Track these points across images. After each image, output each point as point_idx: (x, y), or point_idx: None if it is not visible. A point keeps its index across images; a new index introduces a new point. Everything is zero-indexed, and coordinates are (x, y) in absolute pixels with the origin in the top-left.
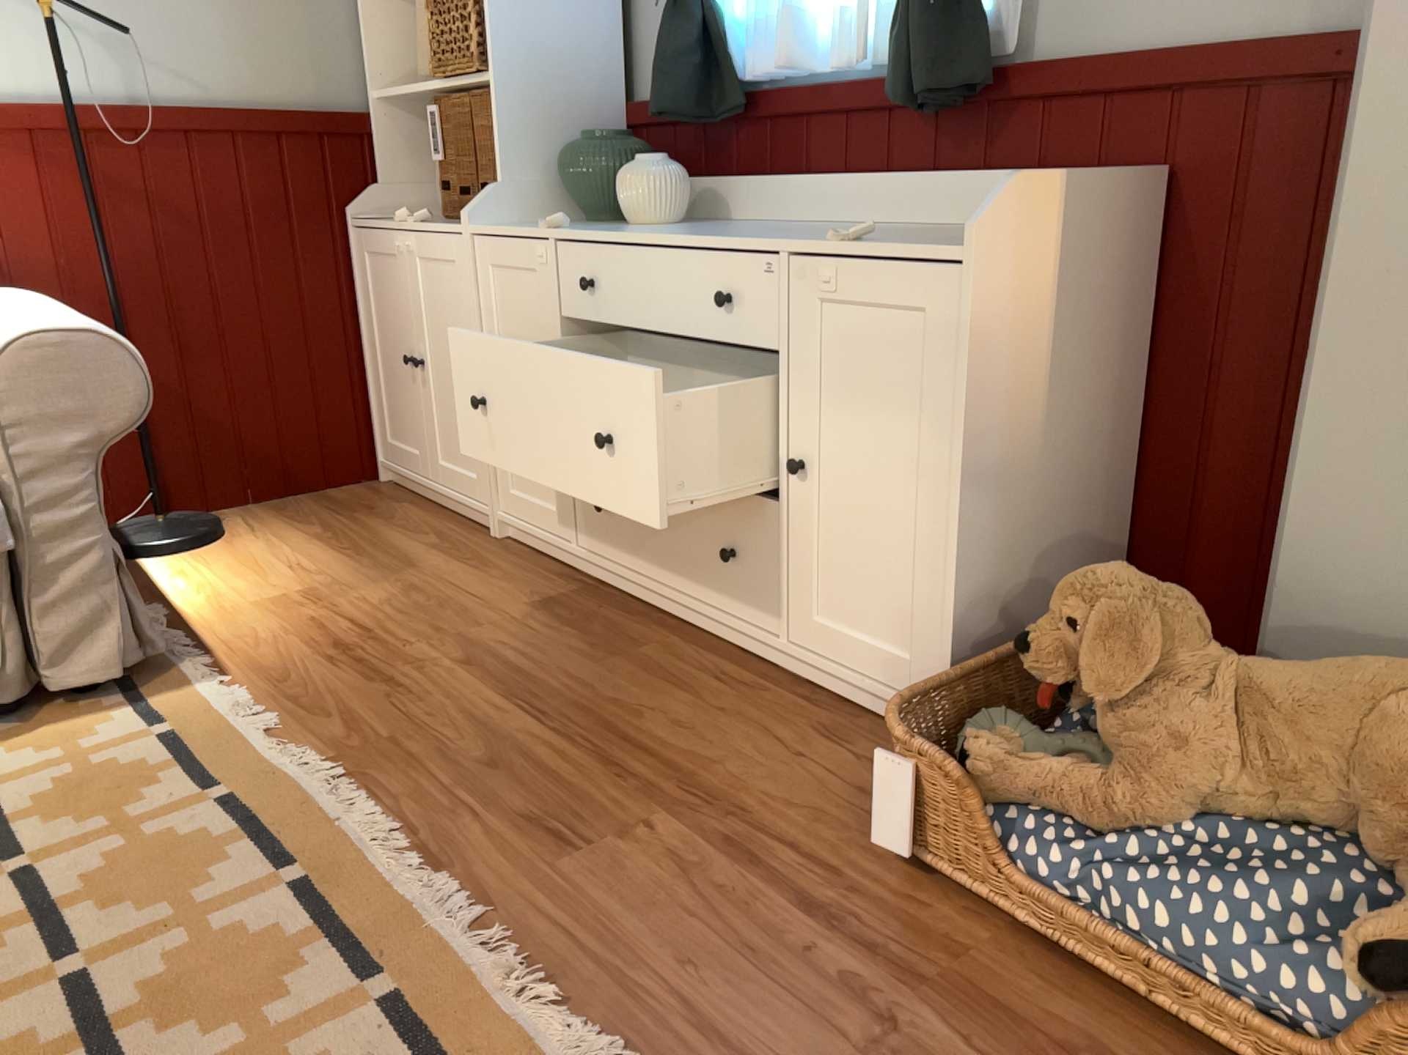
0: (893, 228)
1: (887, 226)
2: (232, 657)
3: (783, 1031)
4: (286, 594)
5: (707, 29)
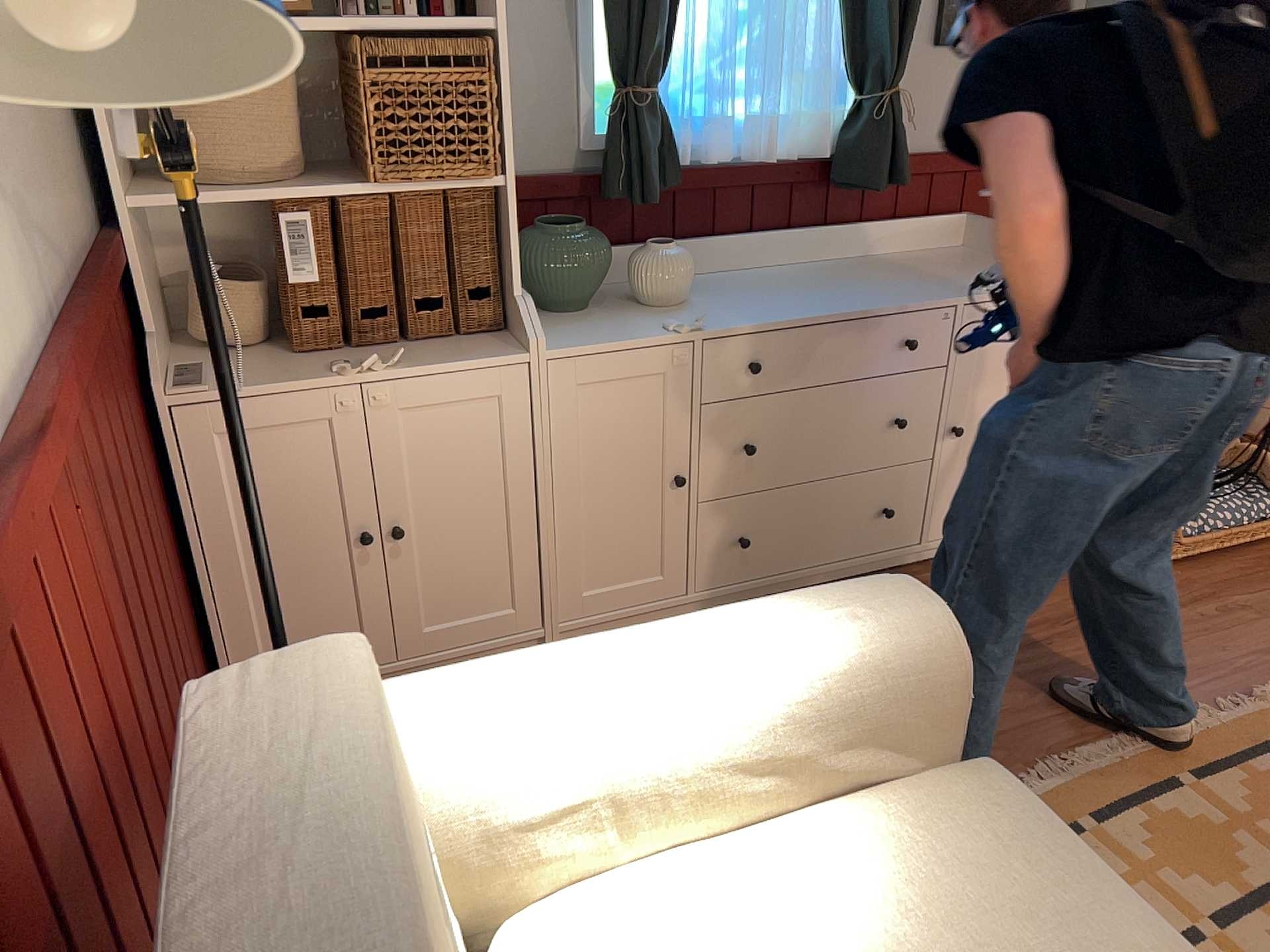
0: (837, 265)
1: (812, 262)
2: None
3: (1261, 635)
4: None
5: (665, 119)
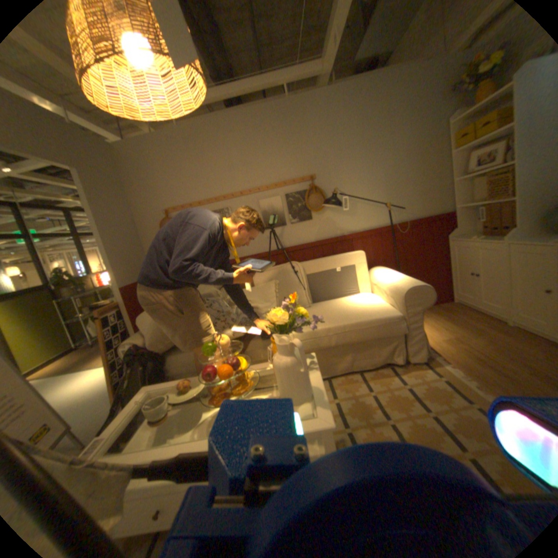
0: None
1: None
2: (447, 358)
3: None
4: (450, 339)
5: None
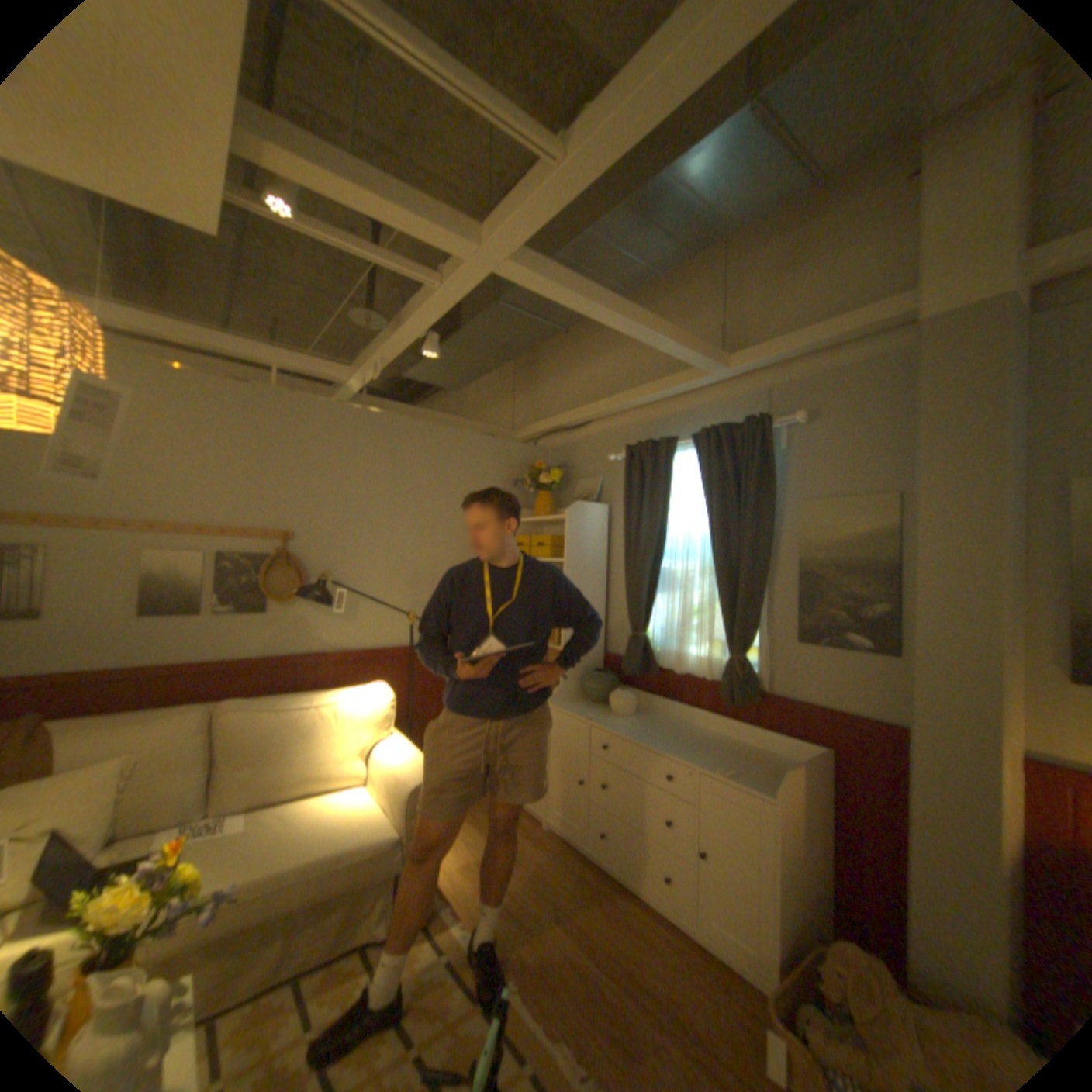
0: (724, 741)
1: (720, 735)
2: (458, 910)
3: None
4: (468, 866)
5: (645, 646)
